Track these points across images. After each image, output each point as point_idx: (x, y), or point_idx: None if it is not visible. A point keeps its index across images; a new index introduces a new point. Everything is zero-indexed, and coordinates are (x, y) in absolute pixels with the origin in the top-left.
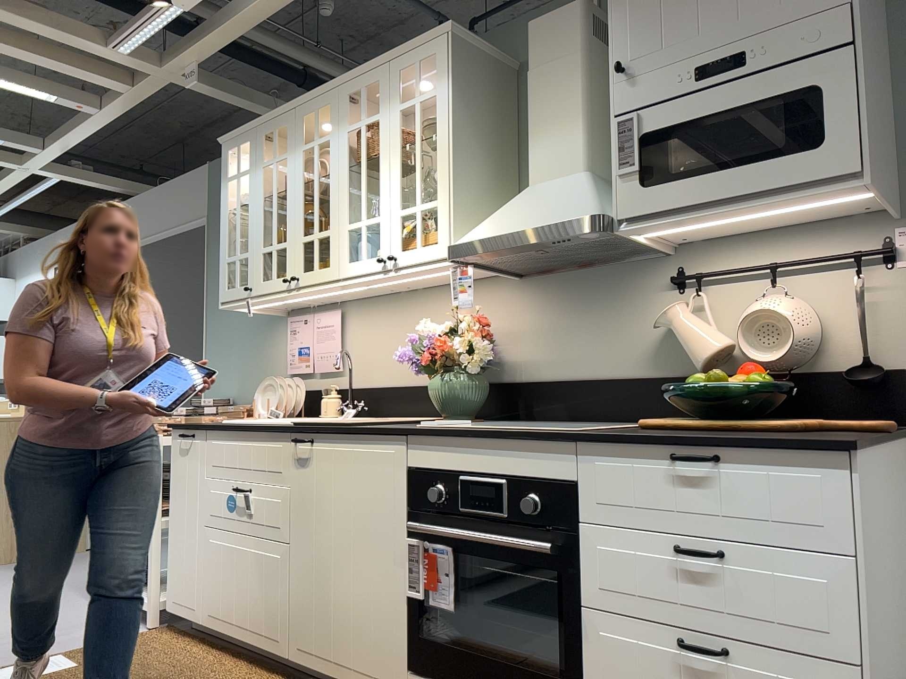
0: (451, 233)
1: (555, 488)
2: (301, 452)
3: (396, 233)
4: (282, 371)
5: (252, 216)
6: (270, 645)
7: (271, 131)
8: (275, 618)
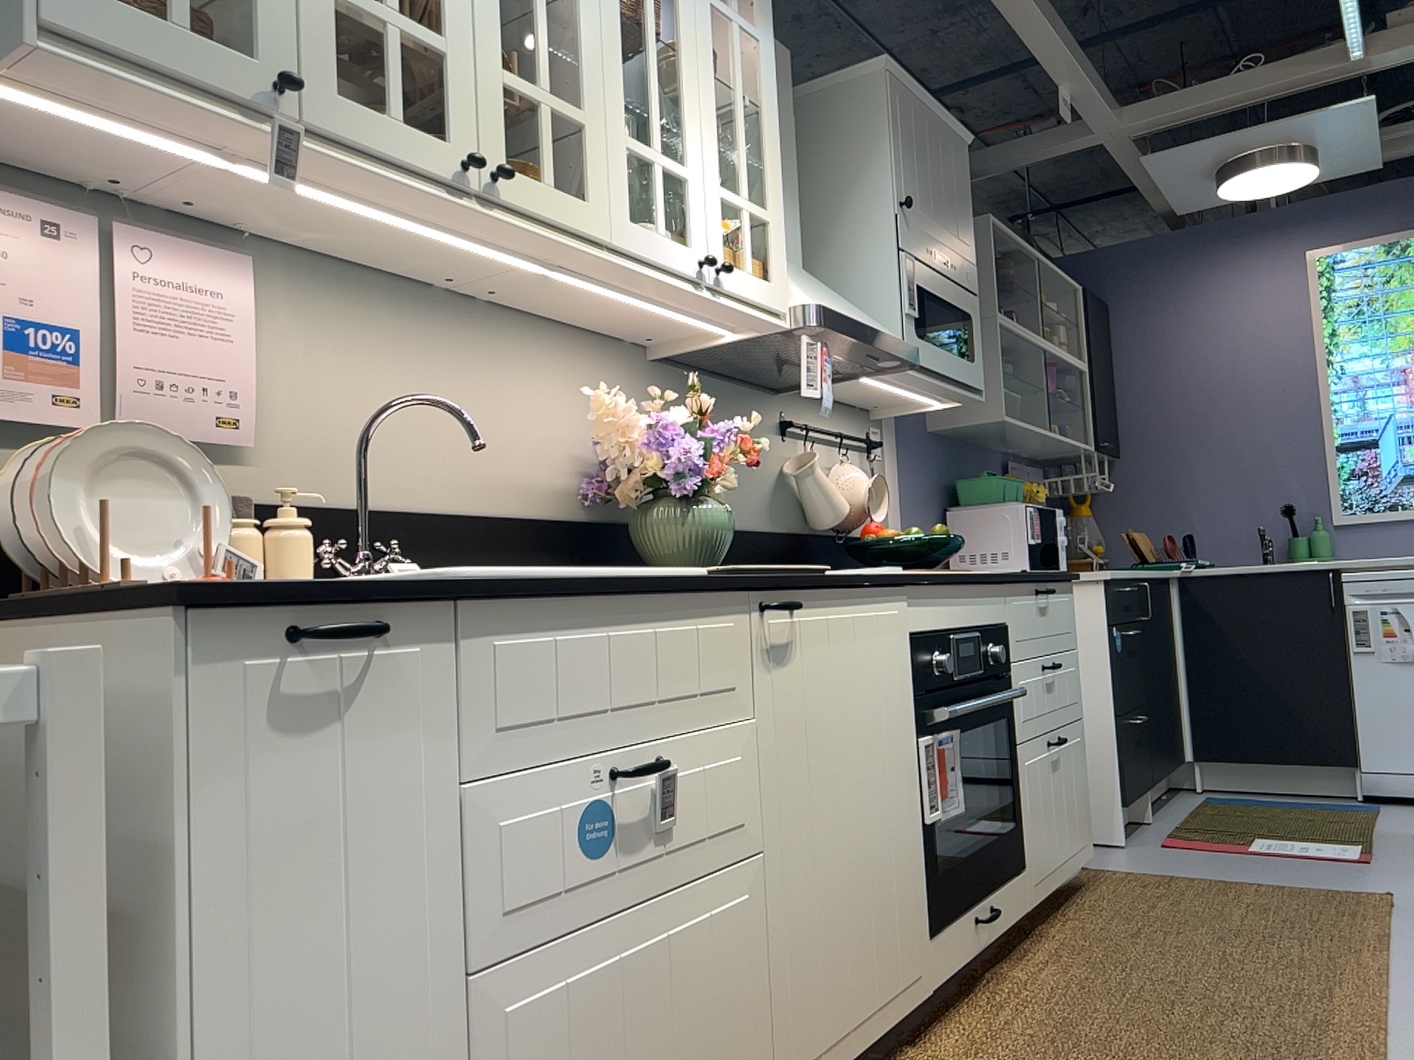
0: (787, 280)
1: (1000, 633)
2: (776, 633)
3: (717, 225)
4: None
5: None
6: None
7: None
8: (748, 1055)
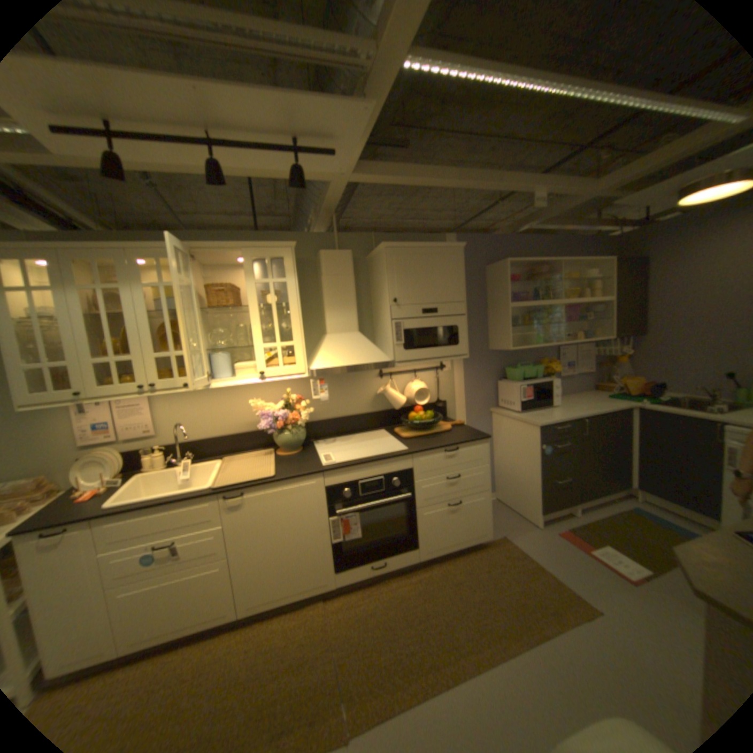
0: (306, 361)
1: (404, 473)
2: (233, 503)
3: (263, 358)
4: (68, 444)
5: (69, 330)
6: (217, 622)
7: (88, 259)
8: (221, 605)
